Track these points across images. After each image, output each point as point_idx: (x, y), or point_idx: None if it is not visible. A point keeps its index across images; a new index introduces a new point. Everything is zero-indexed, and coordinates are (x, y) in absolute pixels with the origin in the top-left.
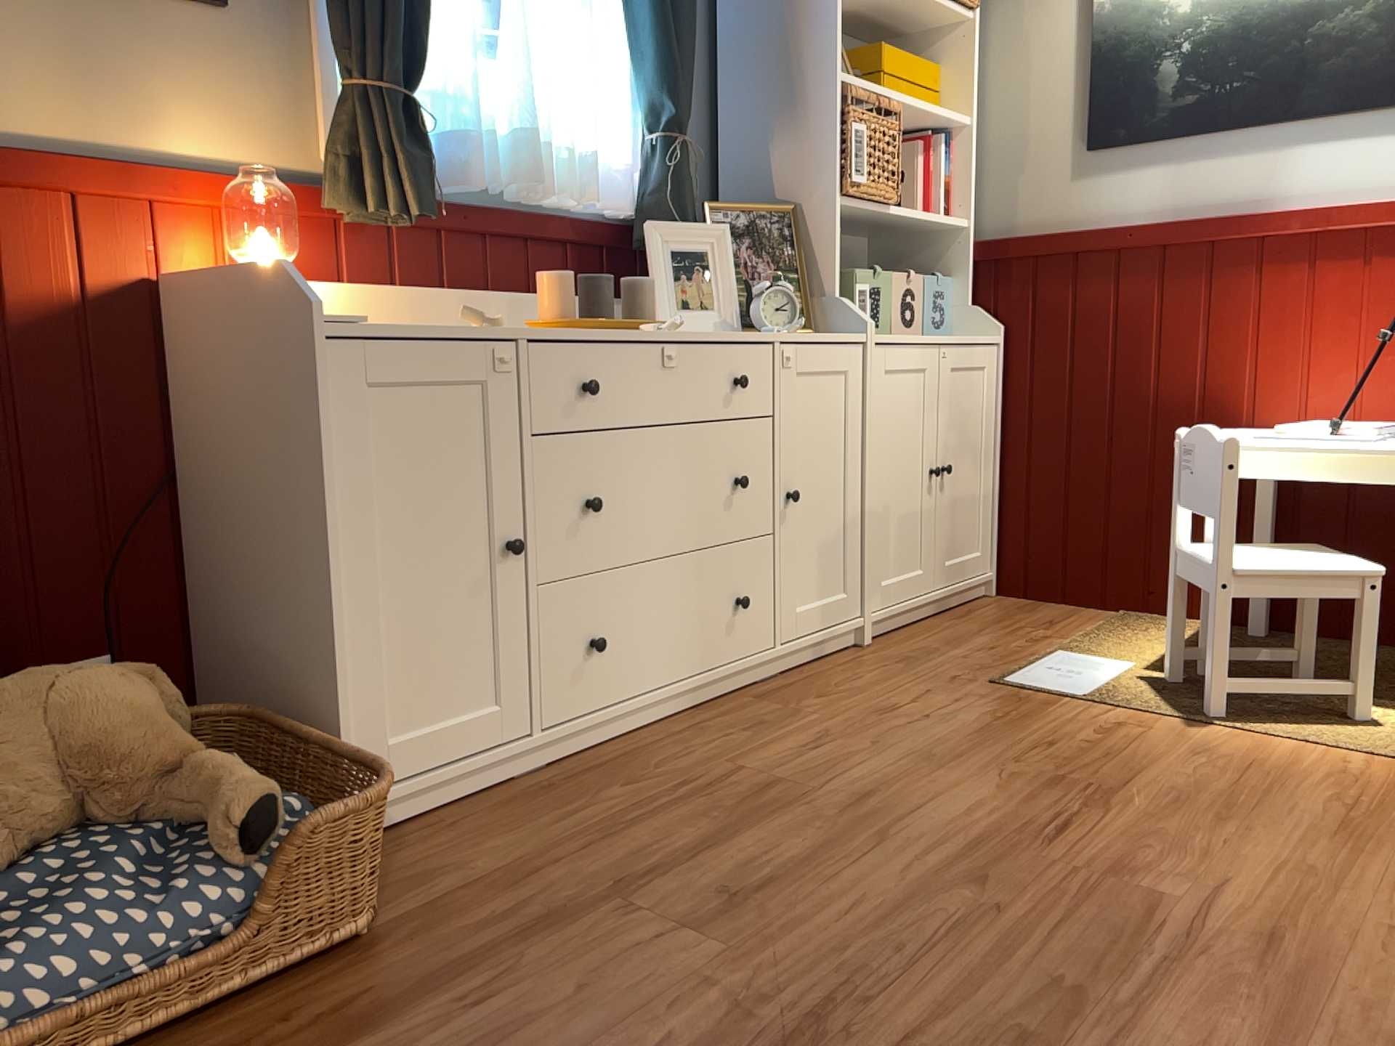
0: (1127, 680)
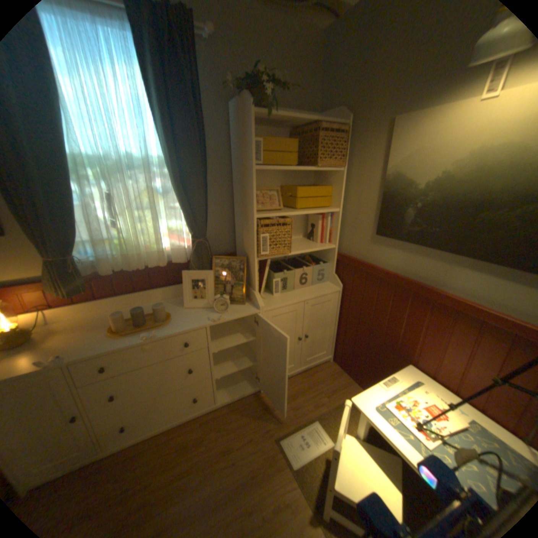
0: (319, 463)
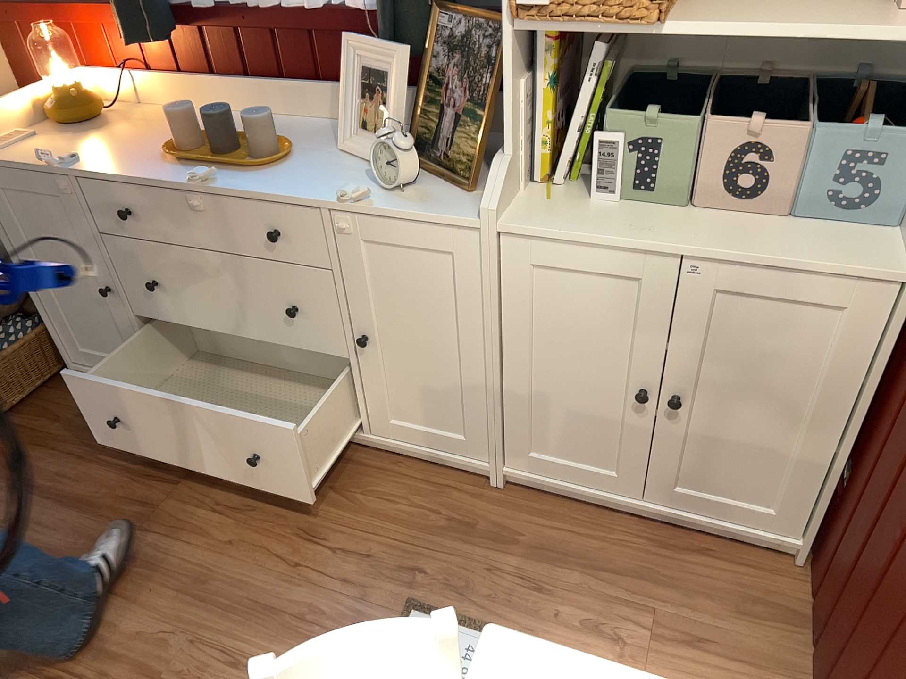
0: None
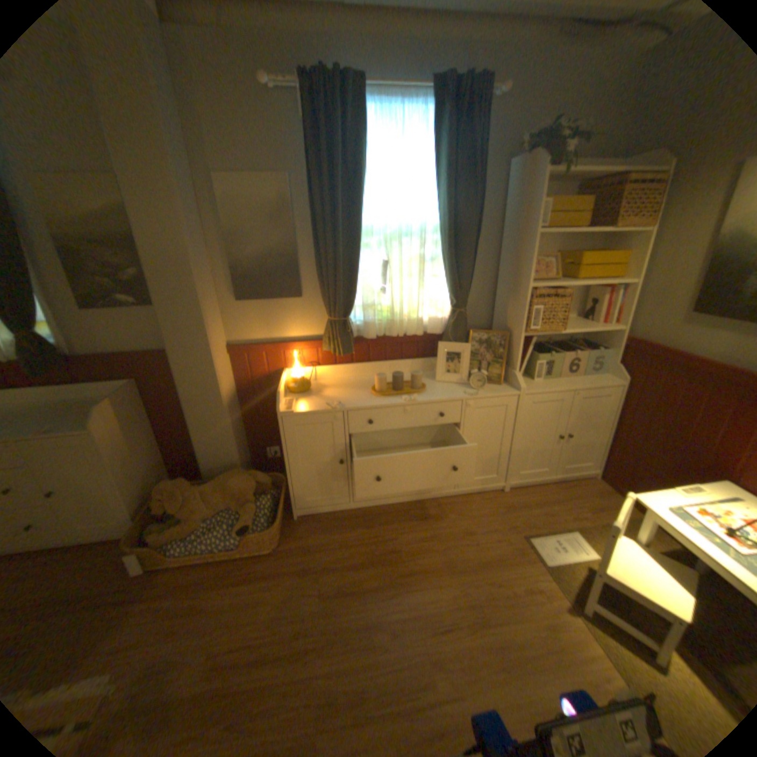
0: (580, 569)
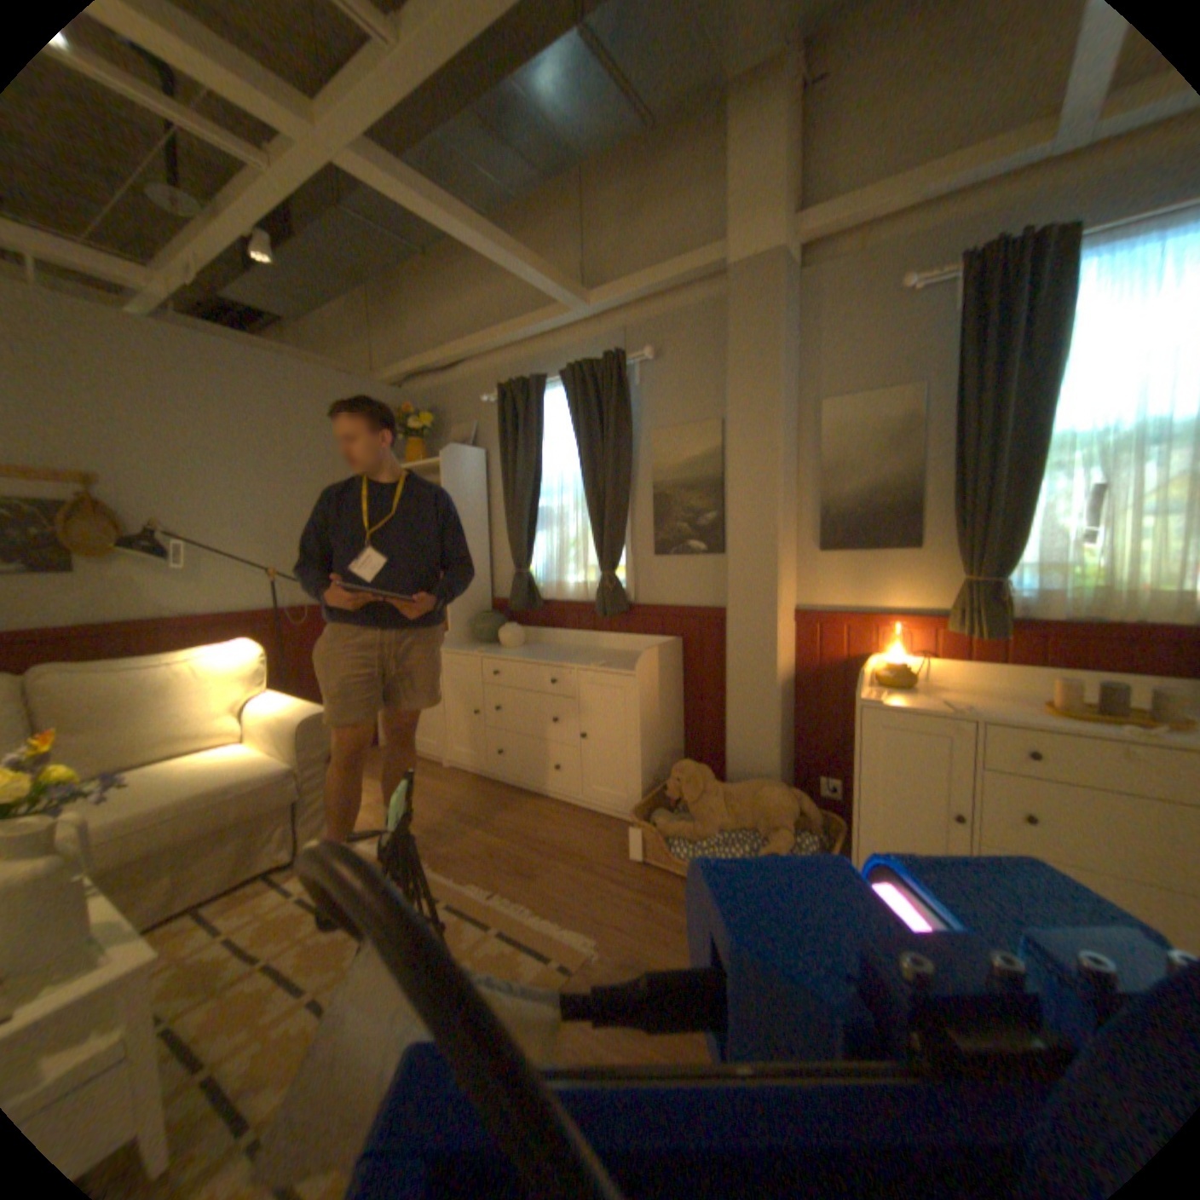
0: None
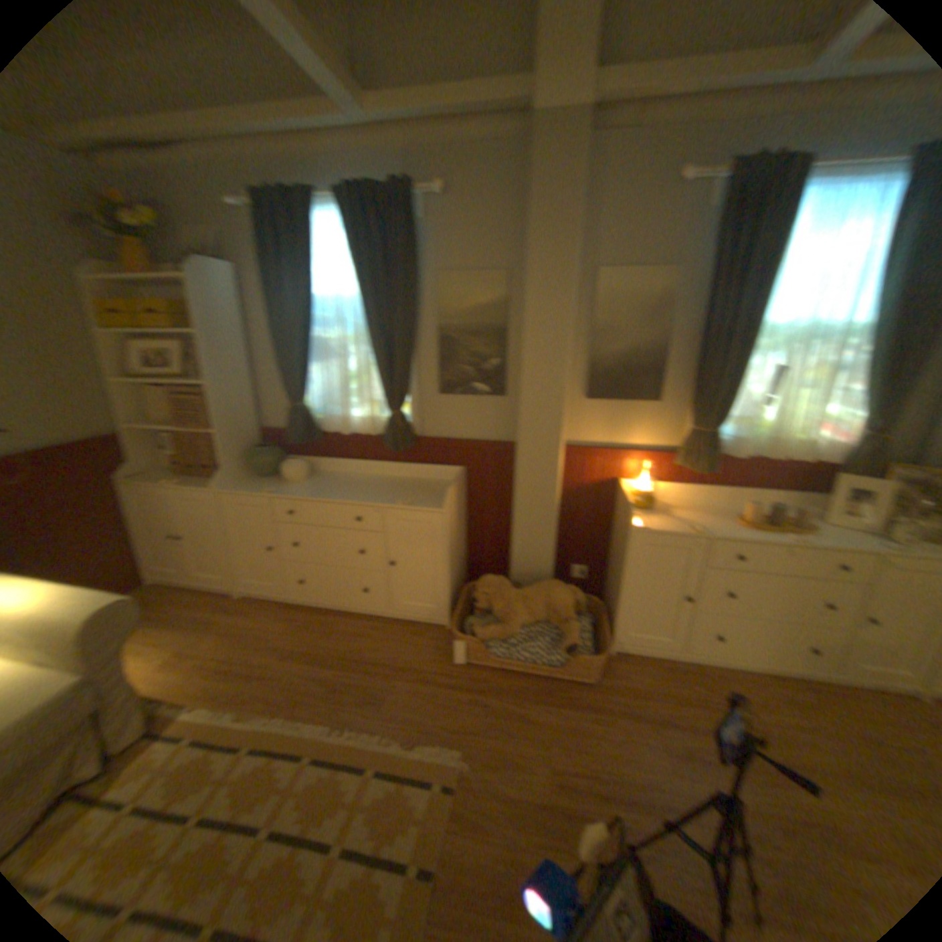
0: None
